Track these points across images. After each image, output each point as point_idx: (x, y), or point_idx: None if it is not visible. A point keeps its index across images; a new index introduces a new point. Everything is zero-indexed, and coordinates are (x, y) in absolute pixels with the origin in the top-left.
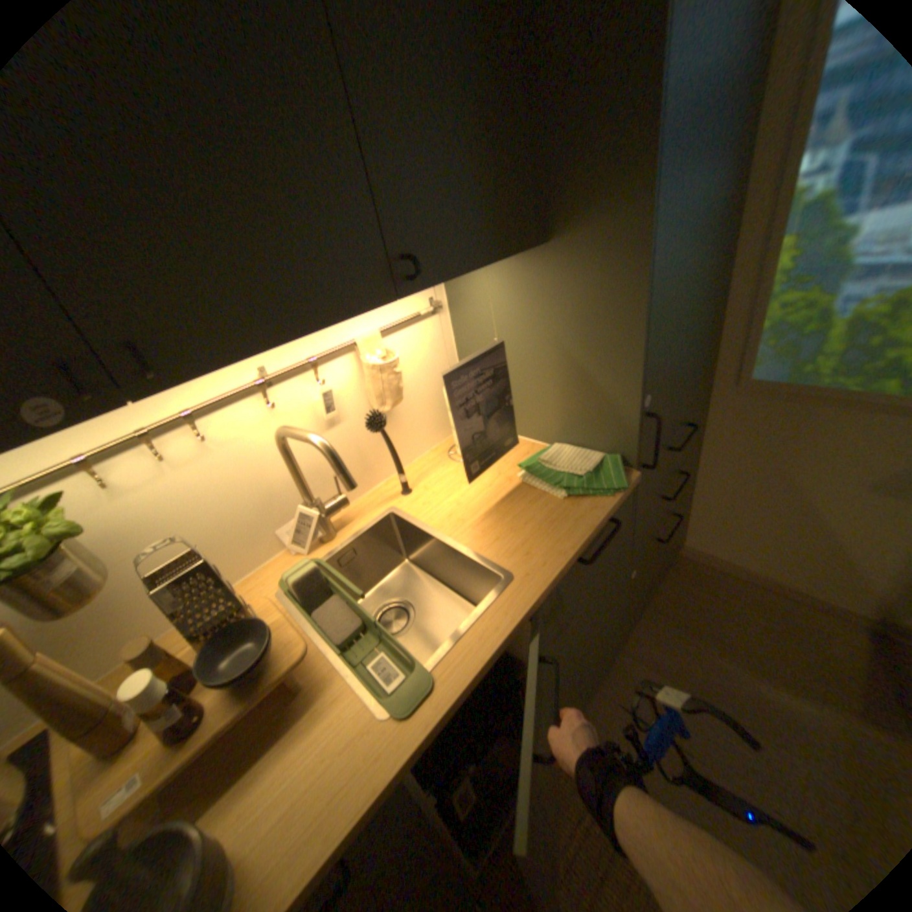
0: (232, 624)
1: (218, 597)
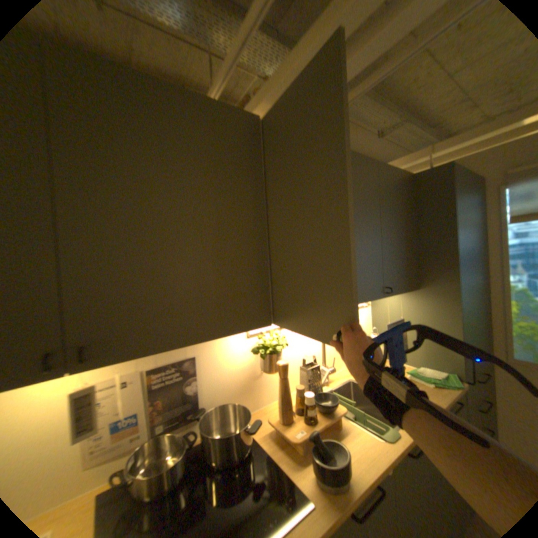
0: (321, 393)
1: (316, 382)
